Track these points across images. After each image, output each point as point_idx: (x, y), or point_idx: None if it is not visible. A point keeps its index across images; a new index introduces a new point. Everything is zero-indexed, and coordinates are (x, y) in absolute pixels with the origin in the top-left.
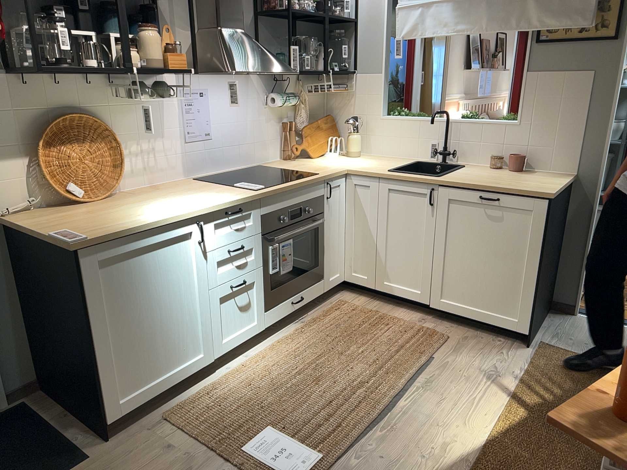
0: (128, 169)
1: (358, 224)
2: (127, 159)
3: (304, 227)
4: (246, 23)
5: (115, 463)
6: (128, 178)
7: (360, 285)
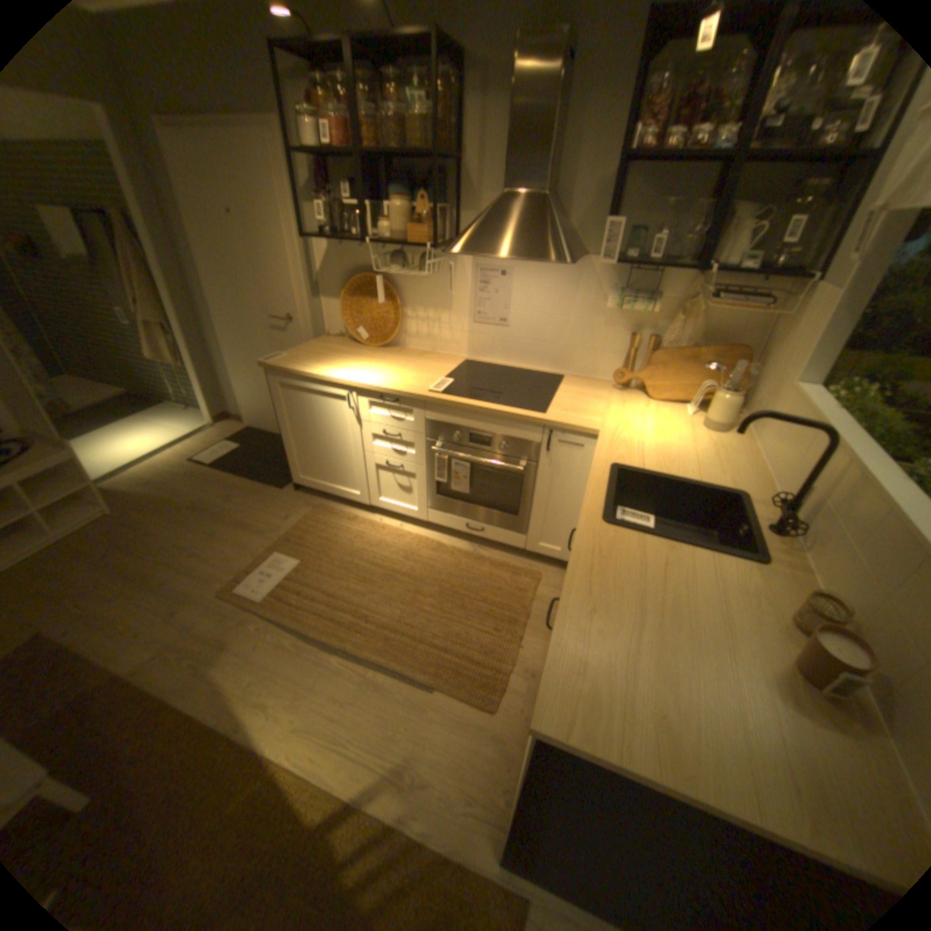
0: (413, 330)
1: None
2: (414, 321)
3: (480, 460)
4: (602, 176)
5: (275, 500)
6: (413, 338)
7: None
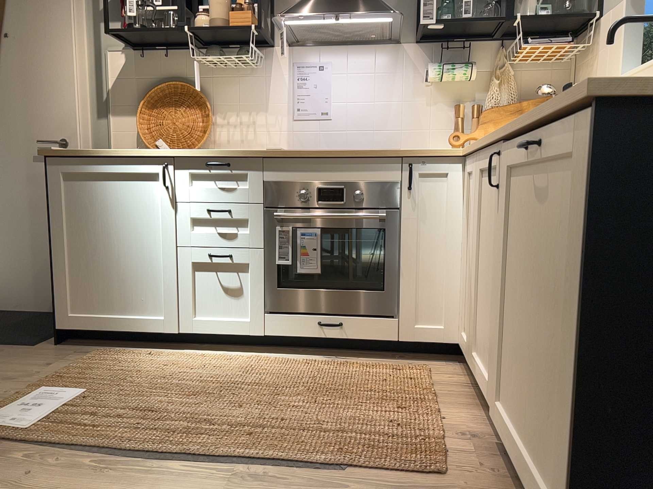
0: (222, 138)
1: (470, 244)
2: (223, 128)
3: (336, 215)
4: None
5: (24, 355)
6: (222, 146)
7: (465, 354)
